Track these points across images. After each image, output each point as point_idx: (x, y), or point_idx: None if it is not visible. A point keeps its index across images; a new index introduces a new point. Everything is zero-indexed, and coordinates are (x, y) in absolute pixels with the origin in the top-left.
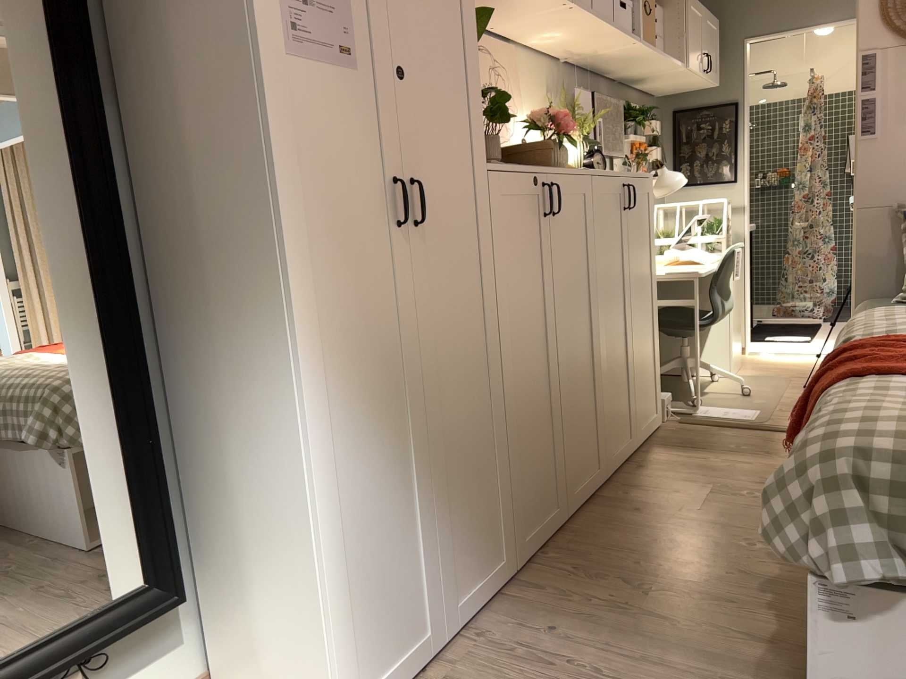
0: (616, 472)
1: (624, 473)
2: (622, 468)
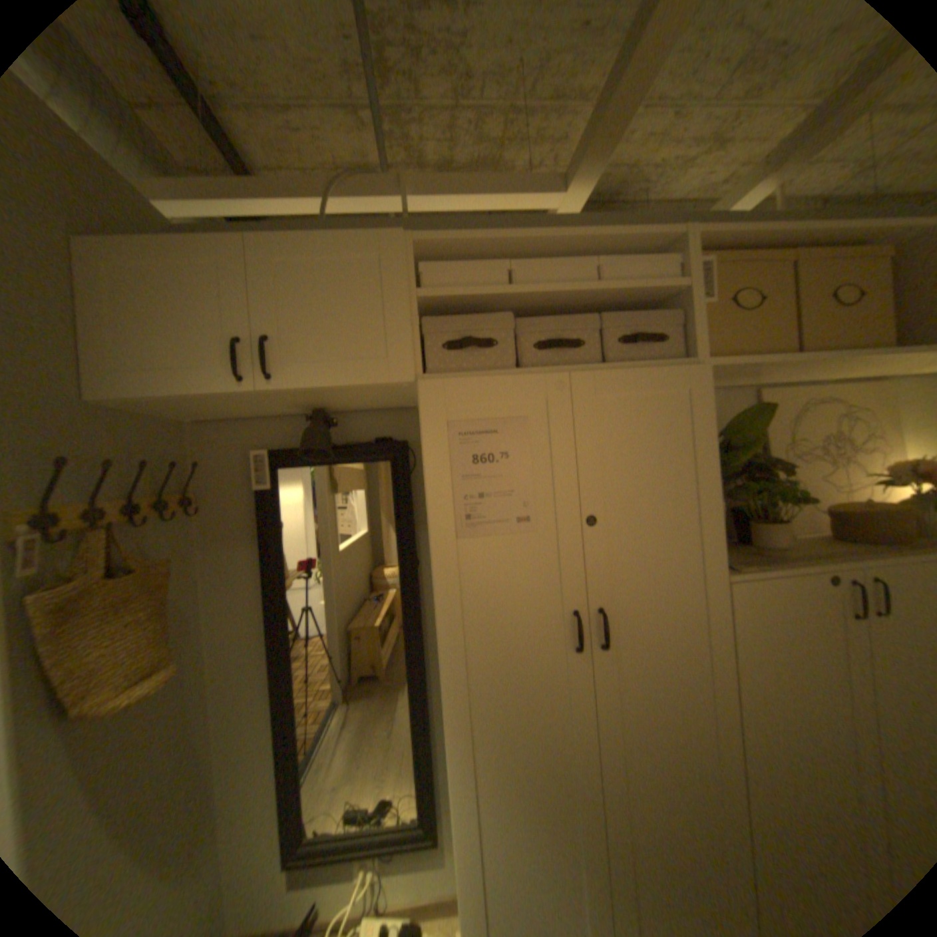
0: None
1: None
2: None
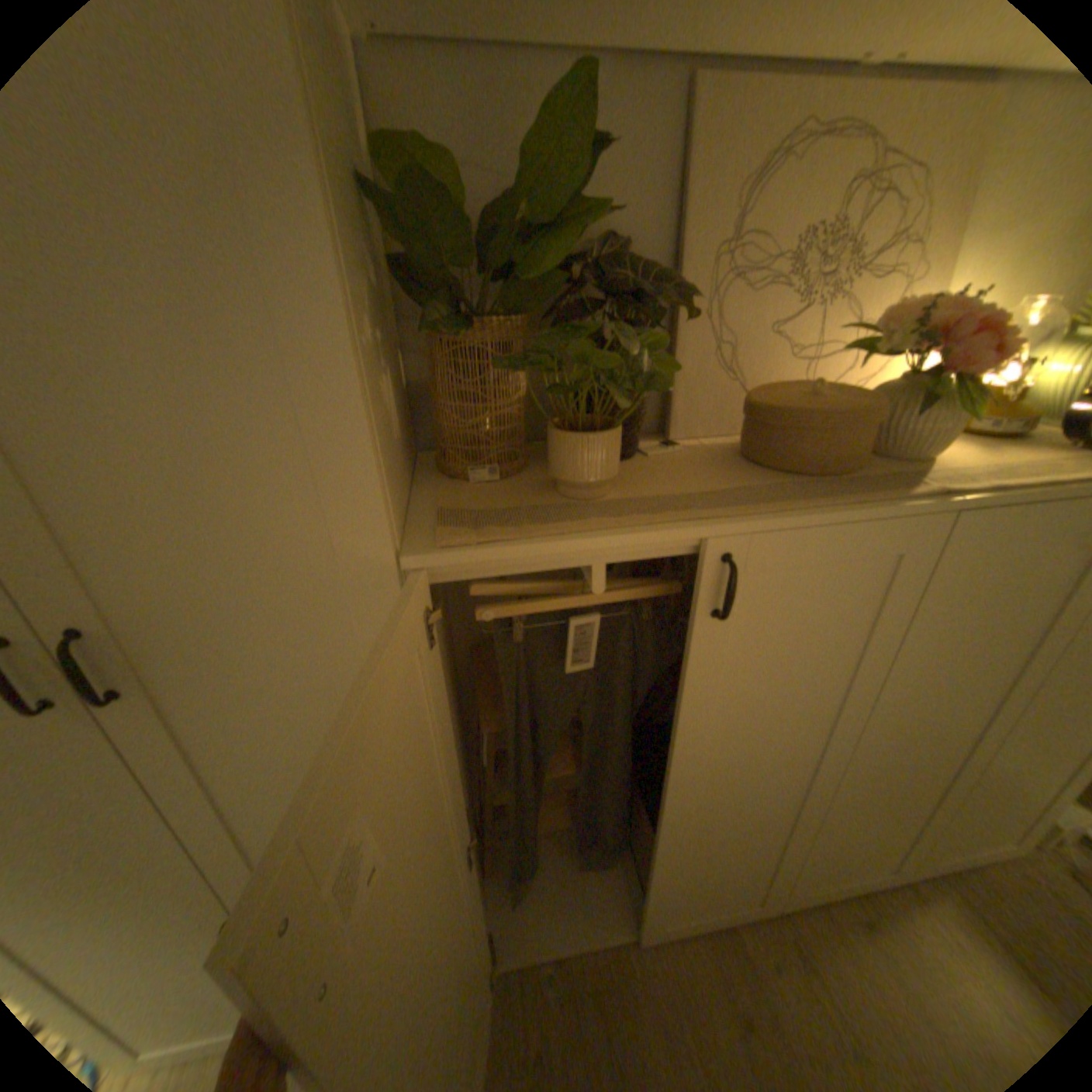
0: (820, 903)
1: (827, 919)
2: (835, 906)
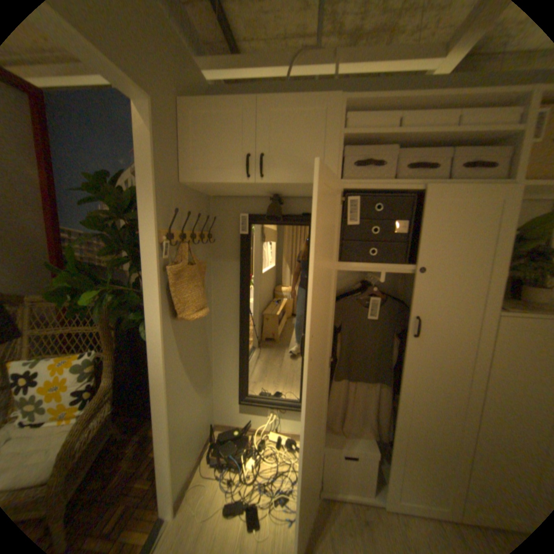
0: None
1: None
2: None
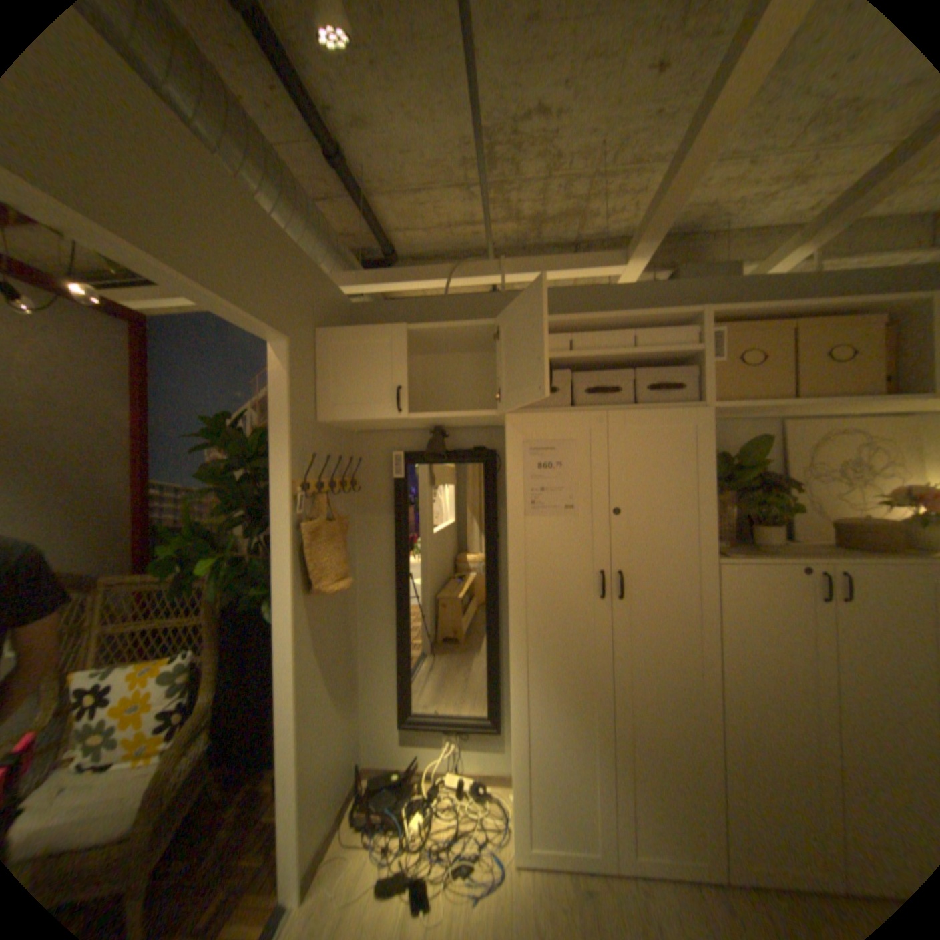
0: None
1: None
2: None
